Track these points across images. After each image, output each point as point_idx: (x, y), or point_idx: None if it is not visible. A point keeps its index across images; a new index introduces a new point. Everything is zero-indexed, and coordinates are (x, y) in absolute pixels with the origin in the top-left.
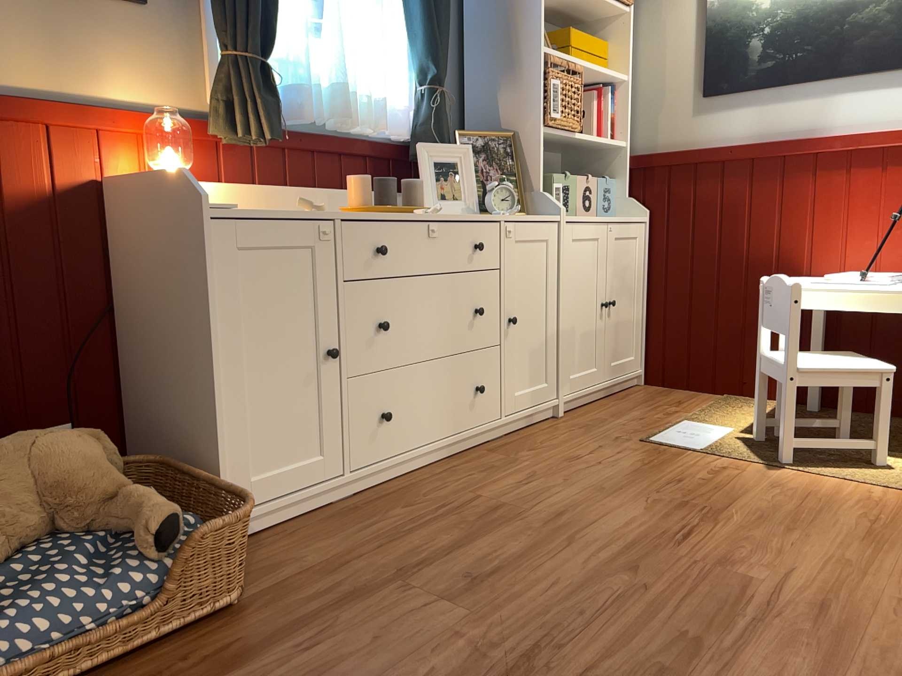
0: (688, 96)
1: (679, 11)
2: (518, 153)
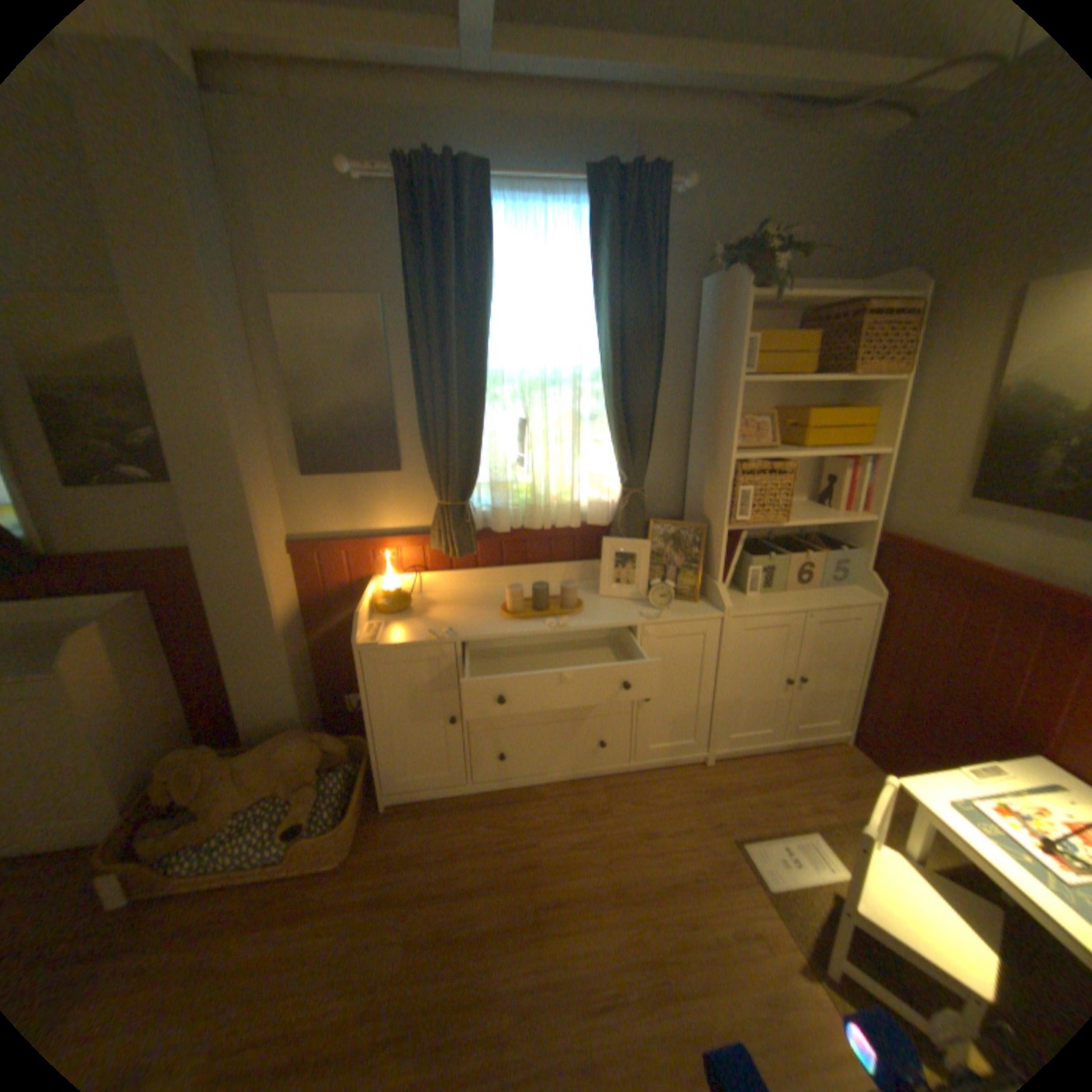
0: (959, 489)
1: (971, 384)
2: (709, 541)
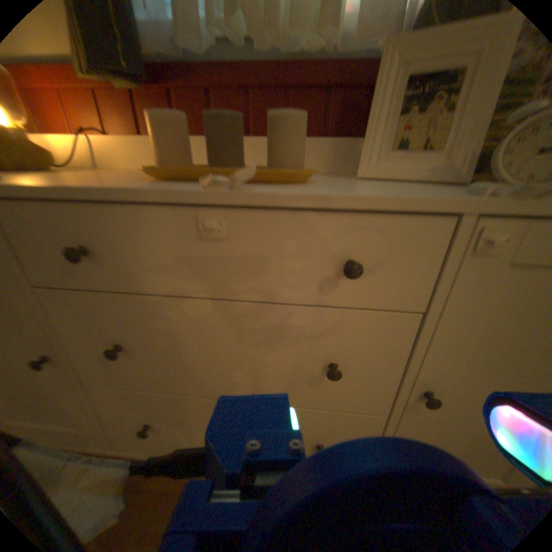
0: None
1: None
2: None
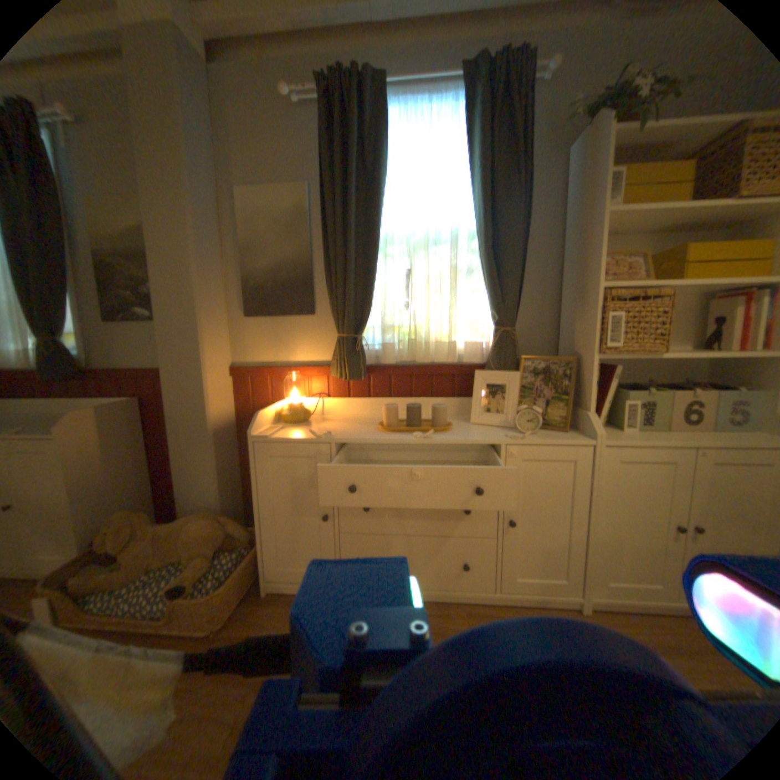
0: None
1: None
2: (581, 374)
